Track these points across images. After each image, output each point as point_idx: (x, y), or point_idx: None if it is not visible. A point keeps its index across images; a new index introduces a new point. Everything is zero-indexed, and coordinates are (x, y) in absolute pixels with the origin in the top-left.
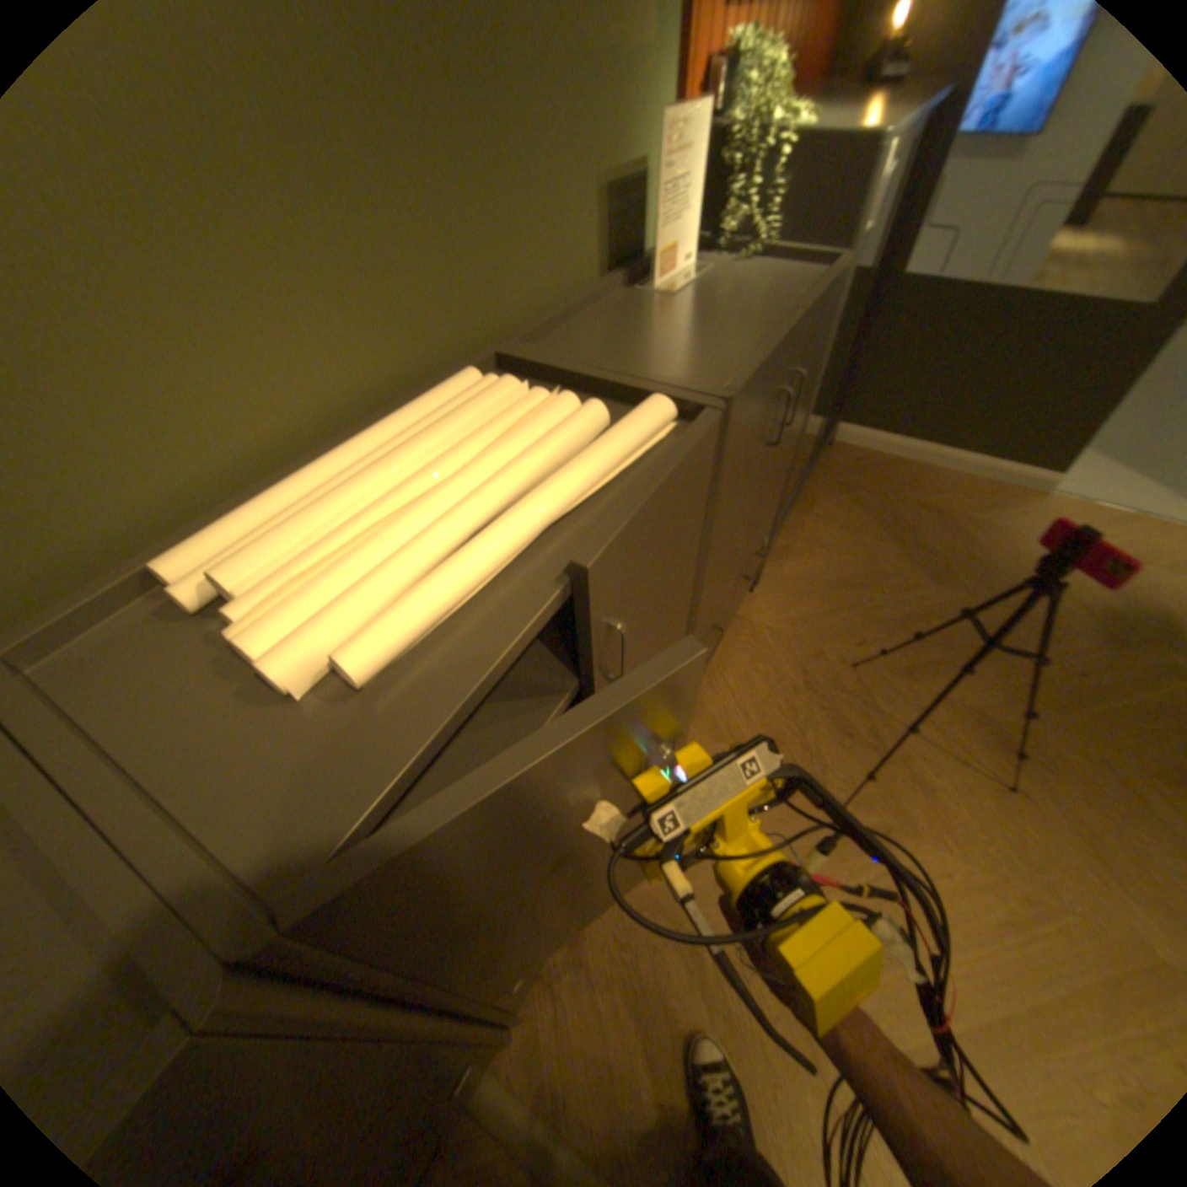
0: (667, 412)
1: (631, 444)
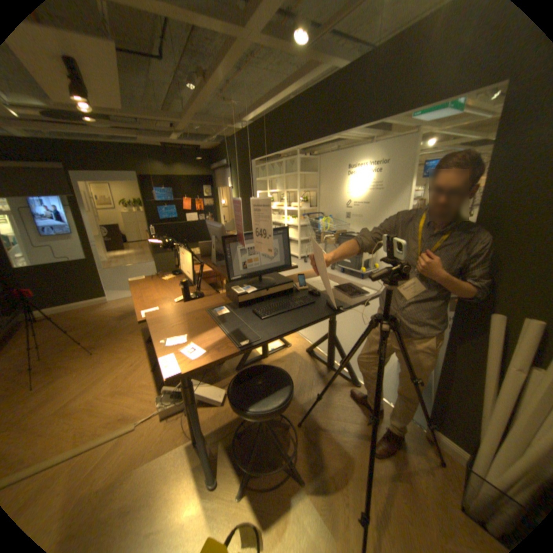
0: None
1: None
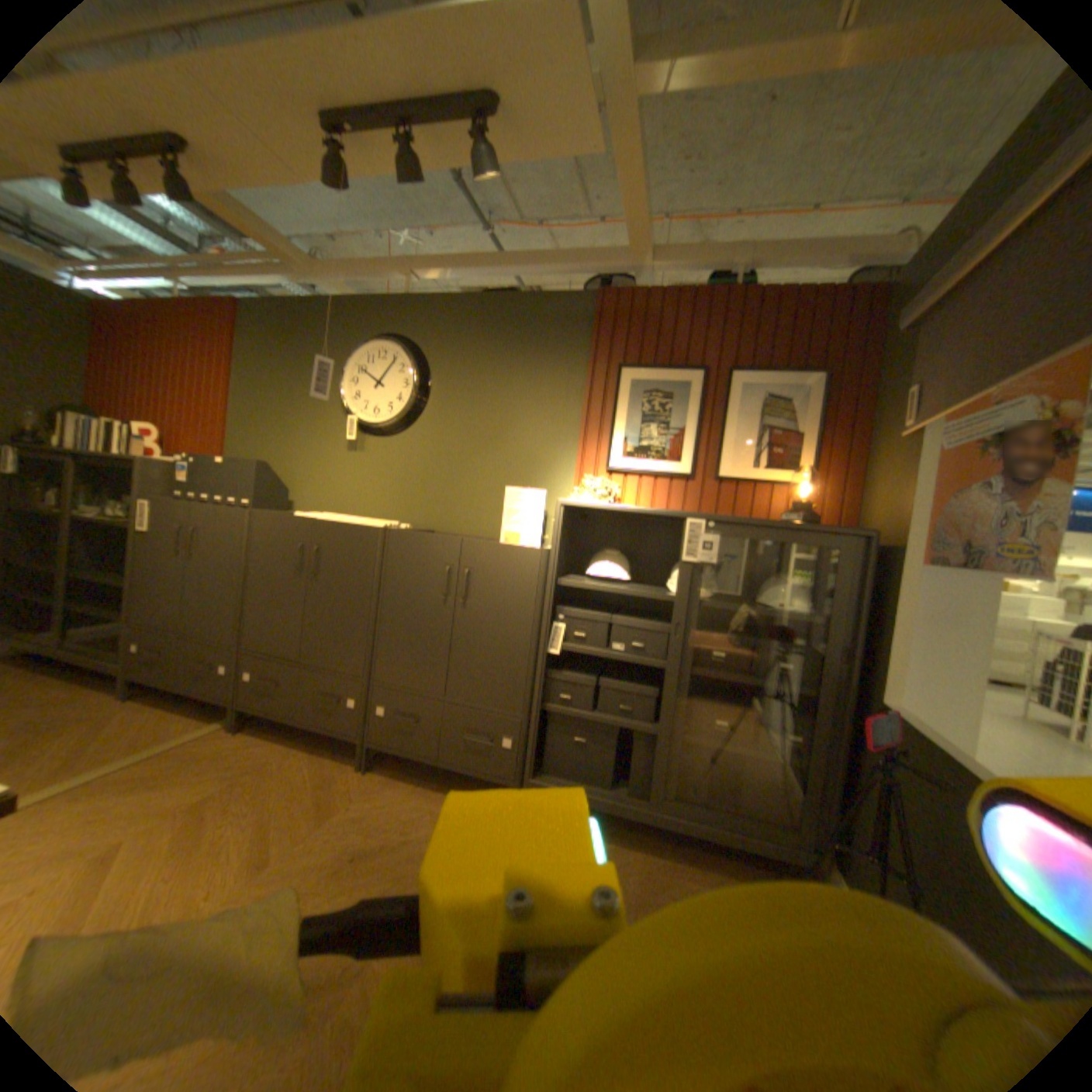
0: (380, 524)
1: (363, 522)
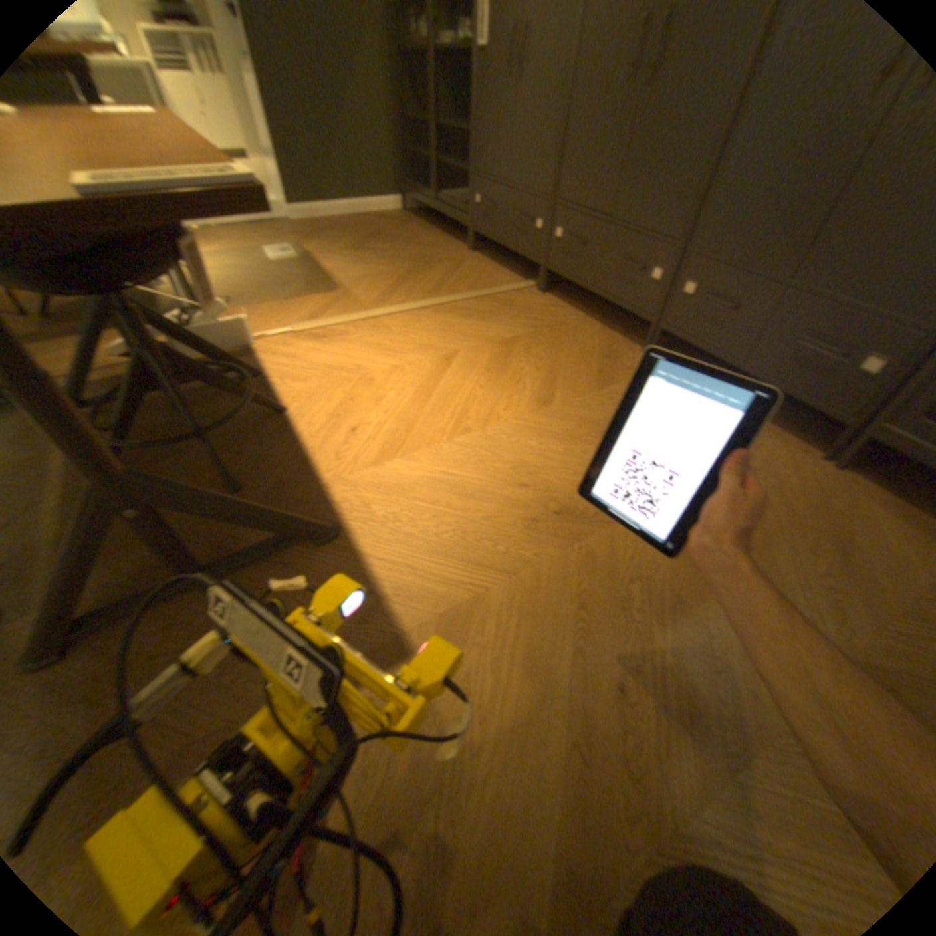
0: None
1: None
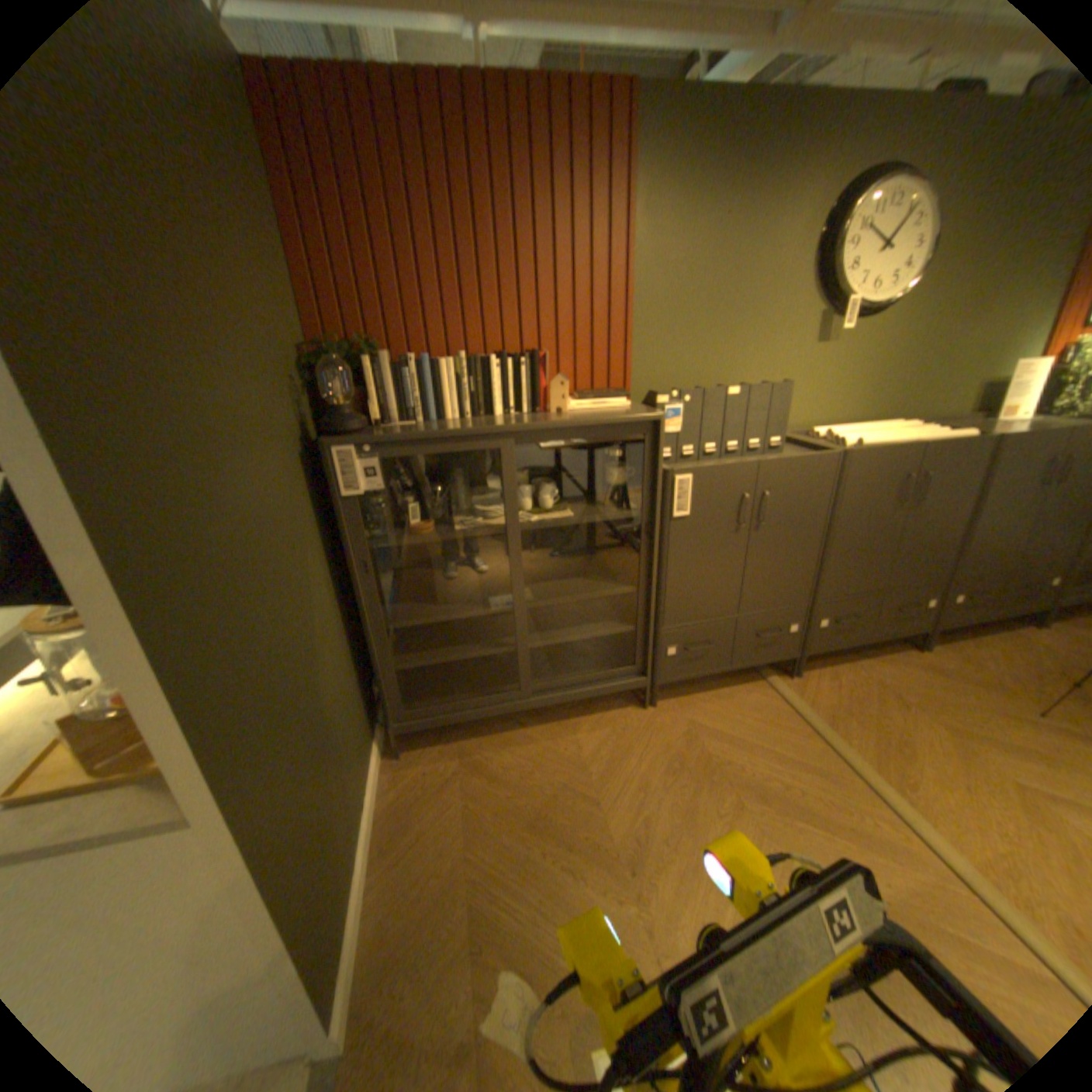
0: (975, 434)
1: (955, 436)
